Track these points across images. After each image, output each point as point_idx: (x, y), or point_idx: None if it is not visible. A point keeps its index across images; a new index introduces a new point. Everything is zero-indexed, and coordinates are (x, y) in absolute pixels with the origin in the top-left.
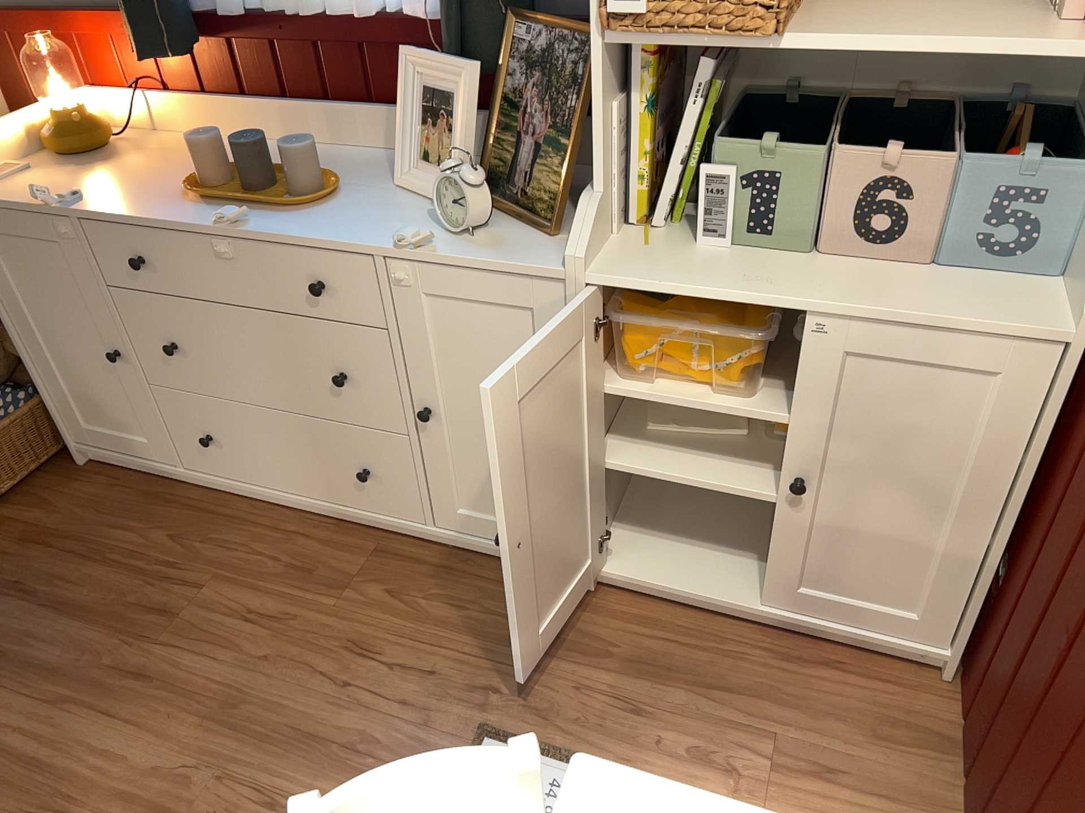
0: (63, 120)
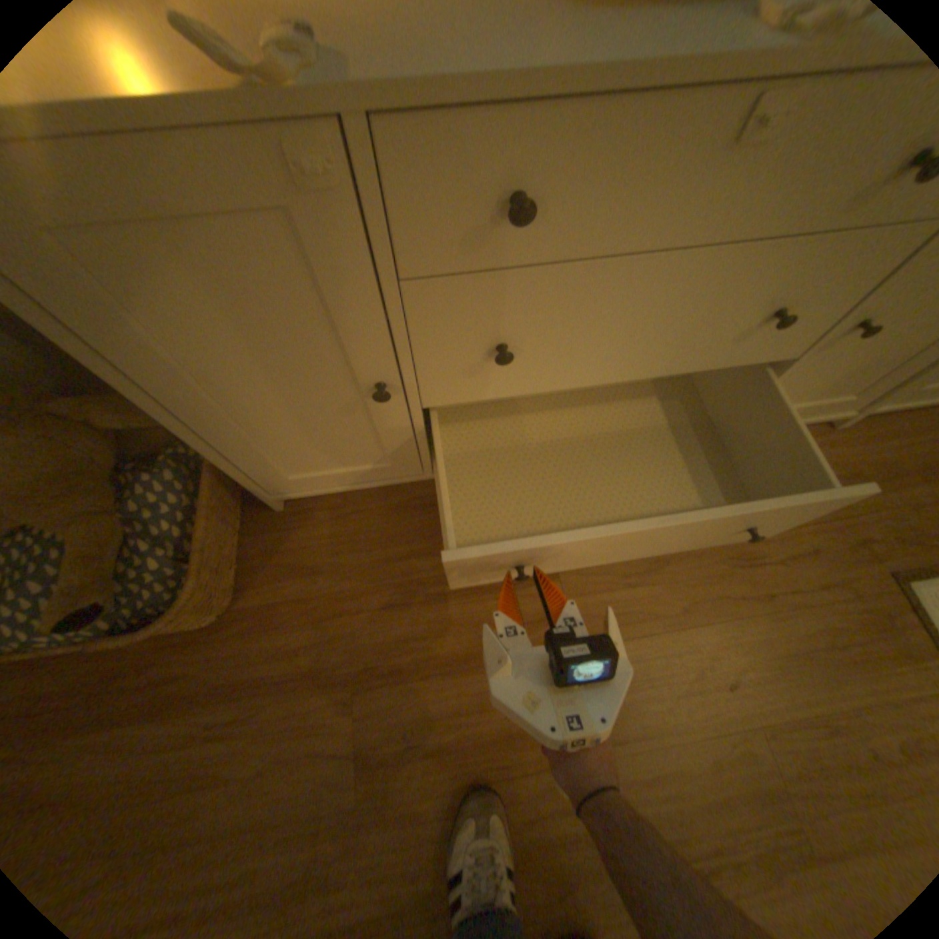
0: None
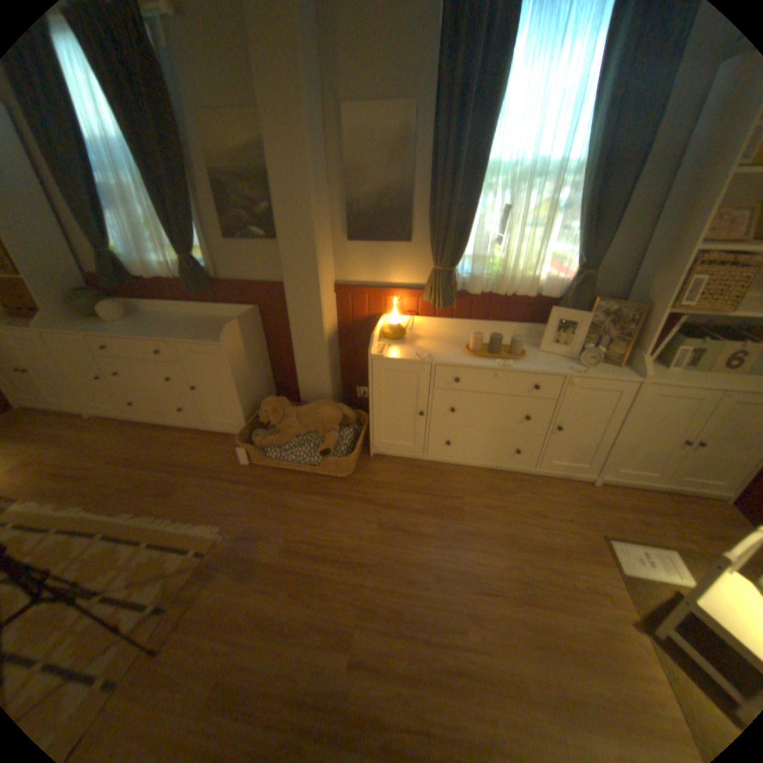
0: (388, 325)
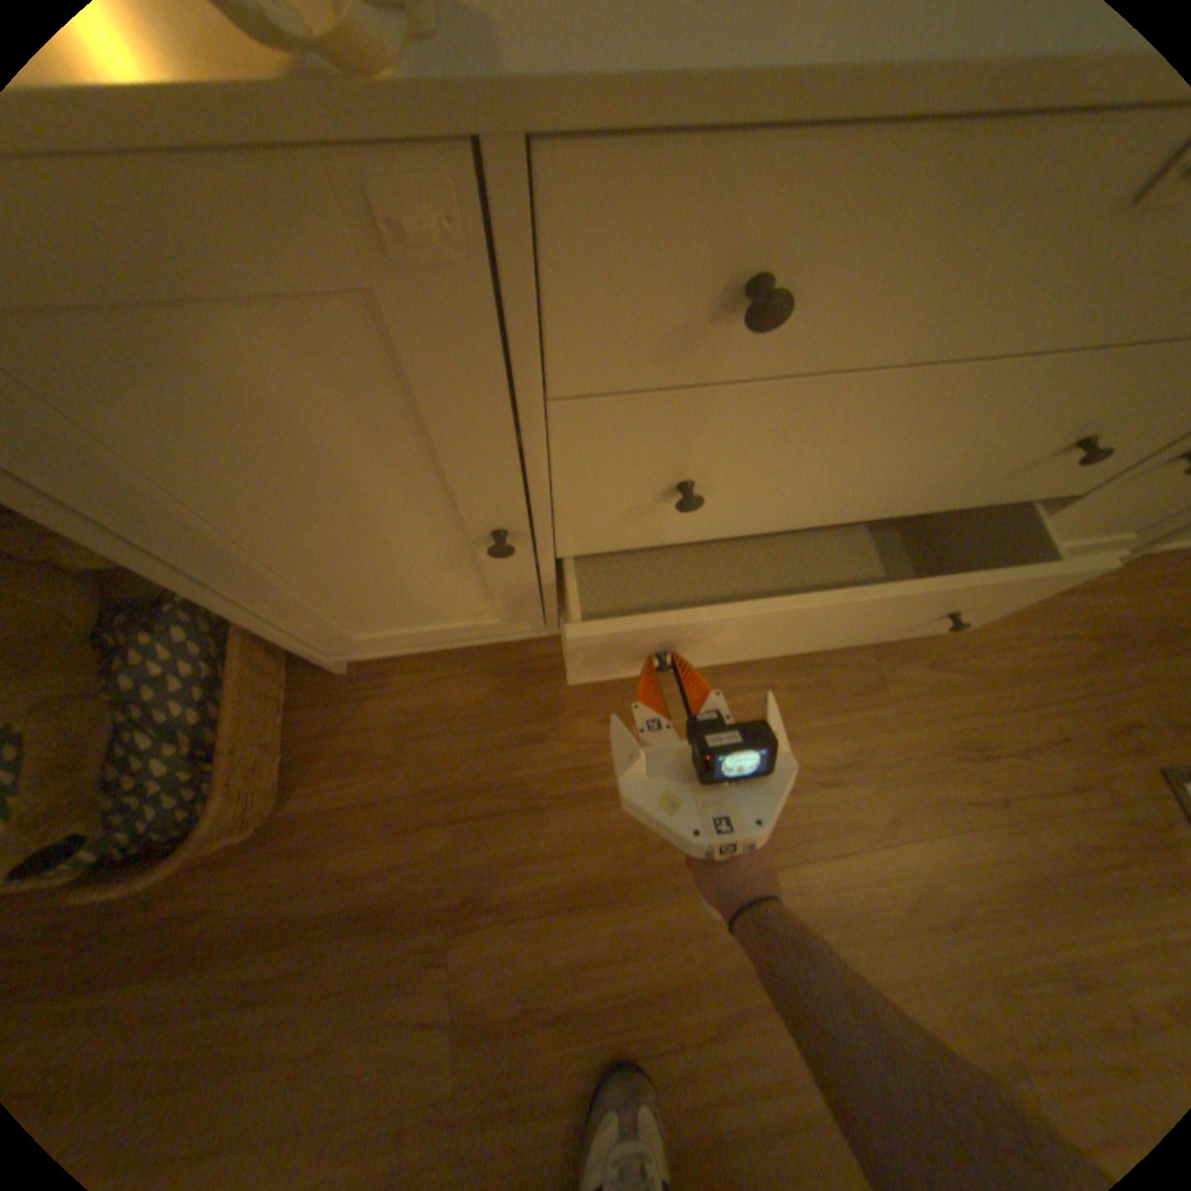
0: None
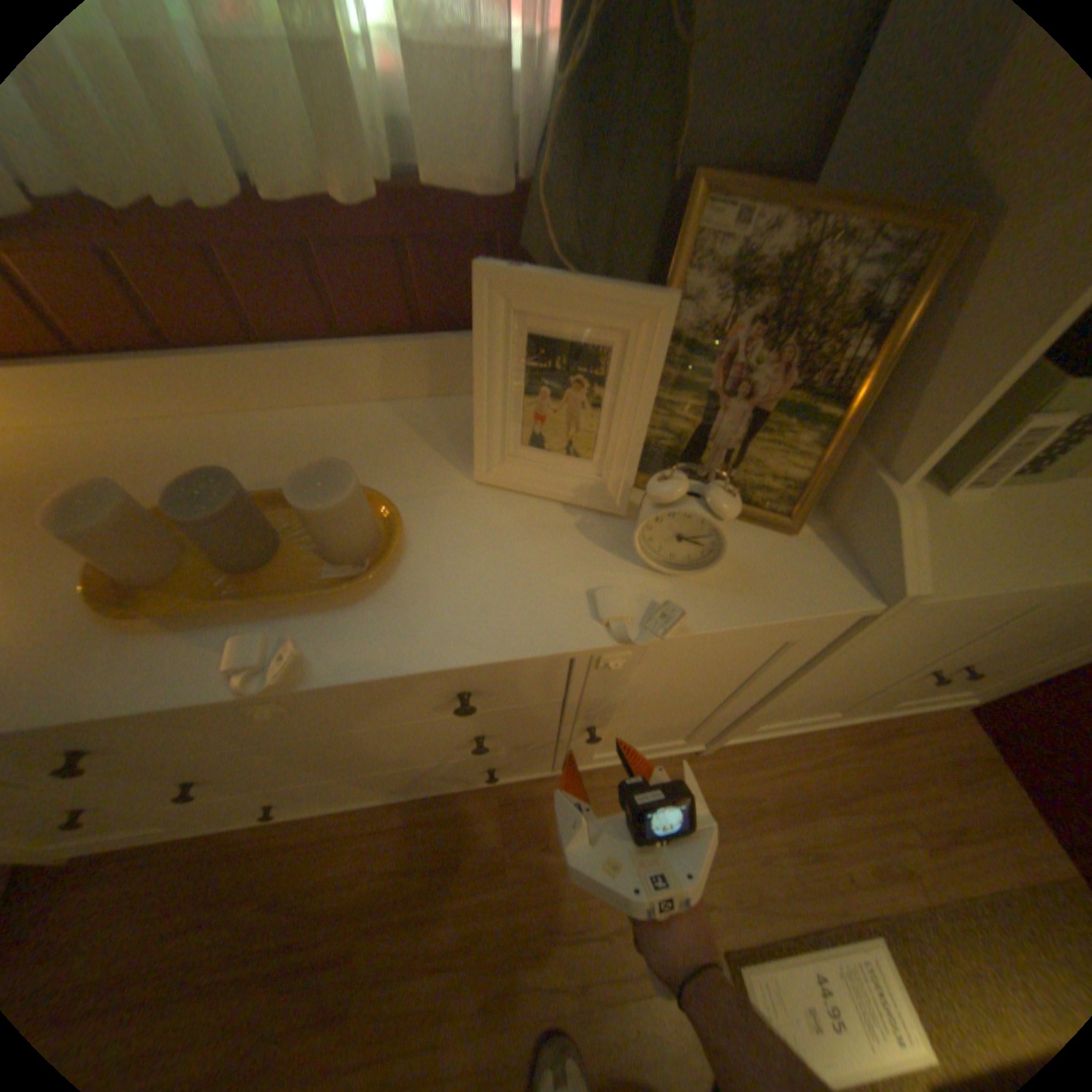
0: None
